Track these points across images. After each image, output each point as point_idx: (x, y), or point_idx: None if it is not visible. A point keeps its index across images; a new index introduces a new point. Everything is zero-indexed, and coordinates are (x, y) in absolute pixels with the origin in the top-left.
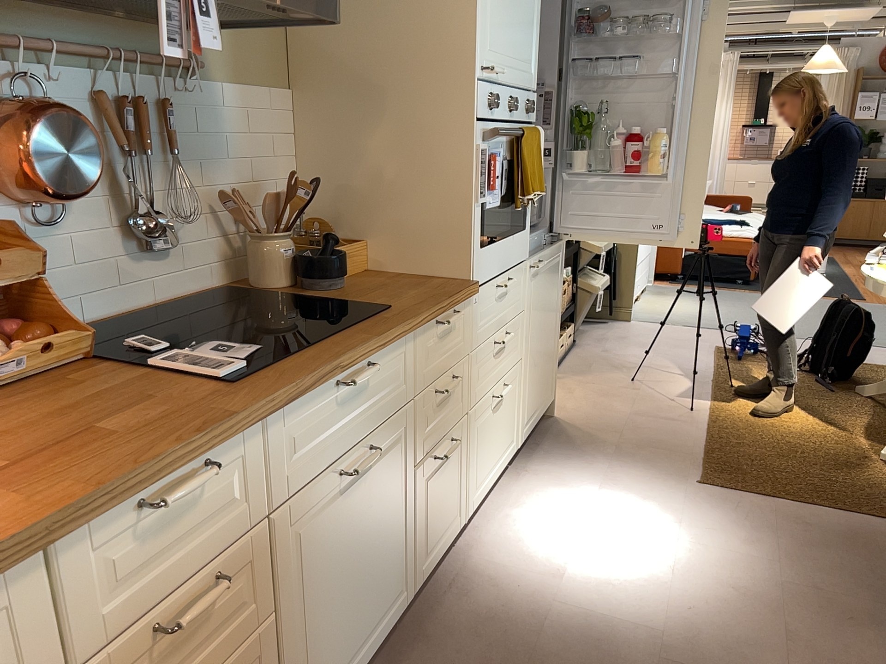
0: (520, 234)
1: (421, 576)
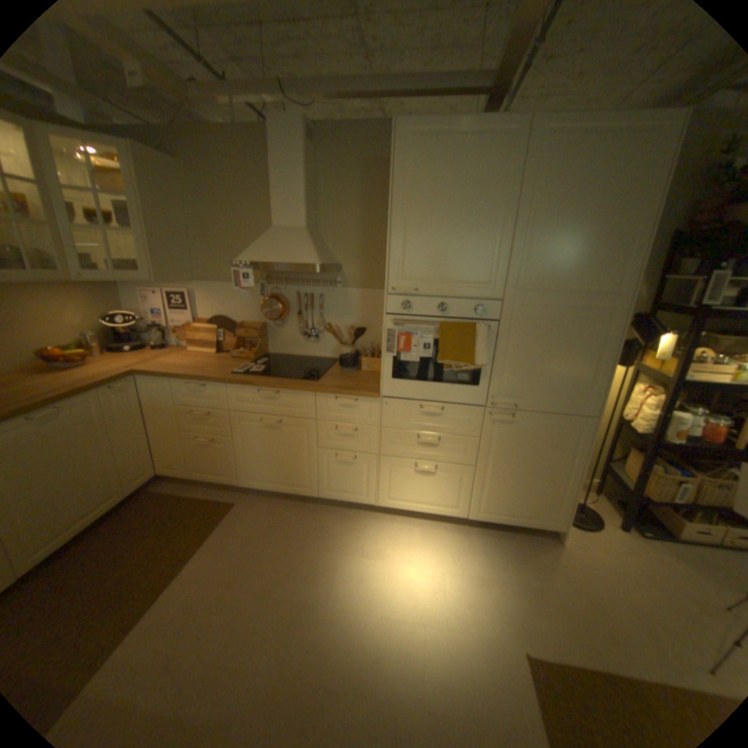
0: (463, 386)
1: (325, 496)
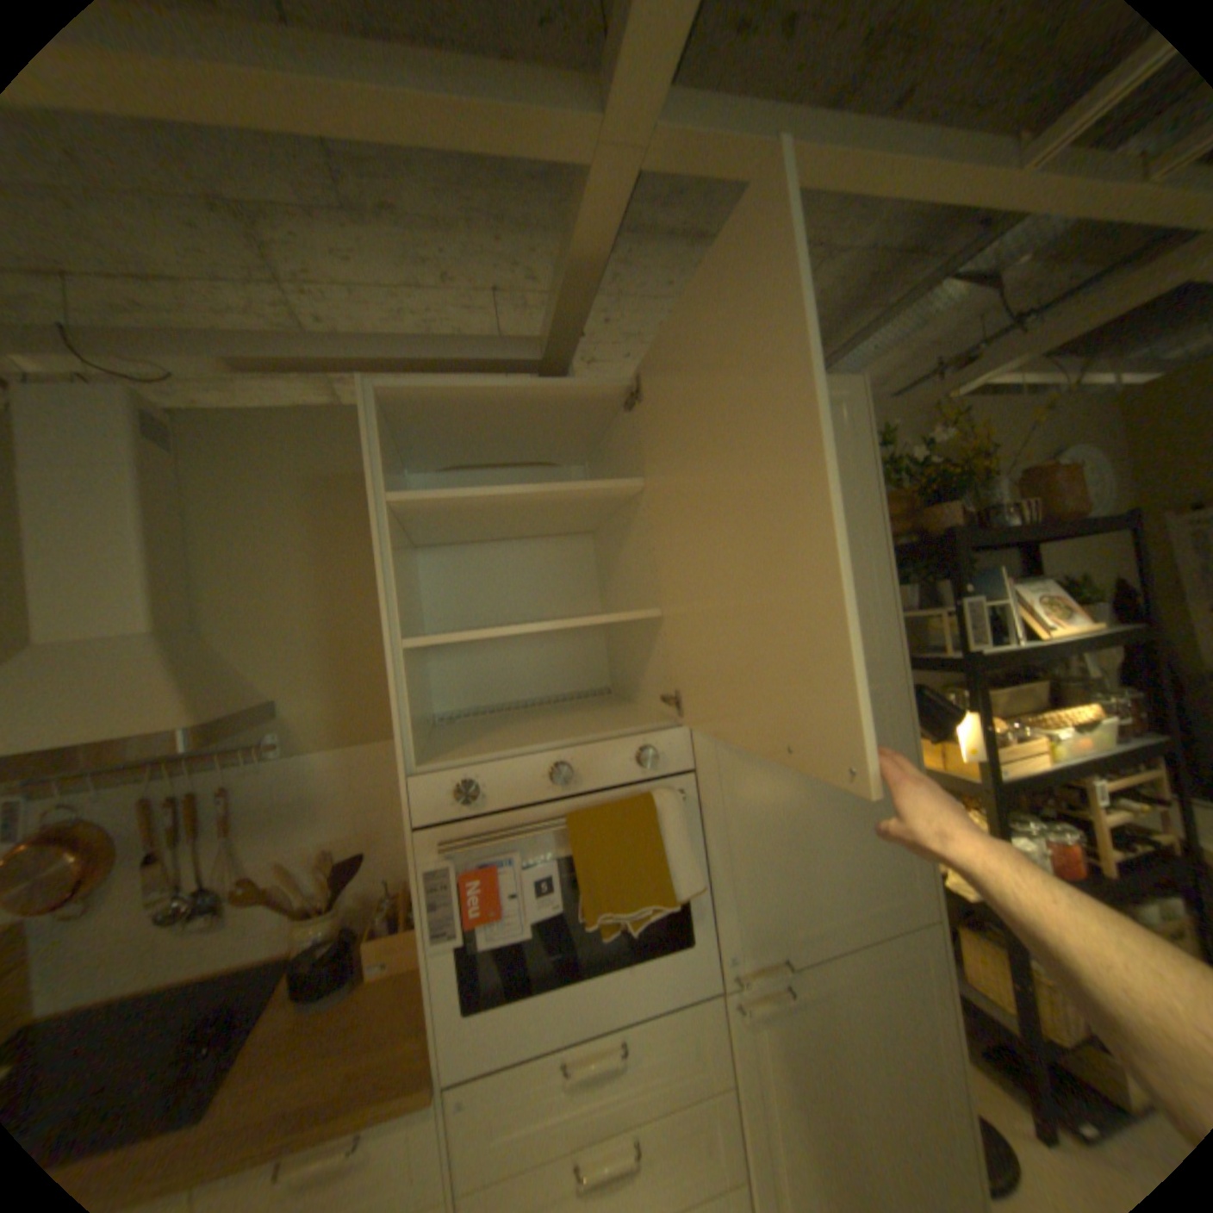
0: (660, 962)
1: None
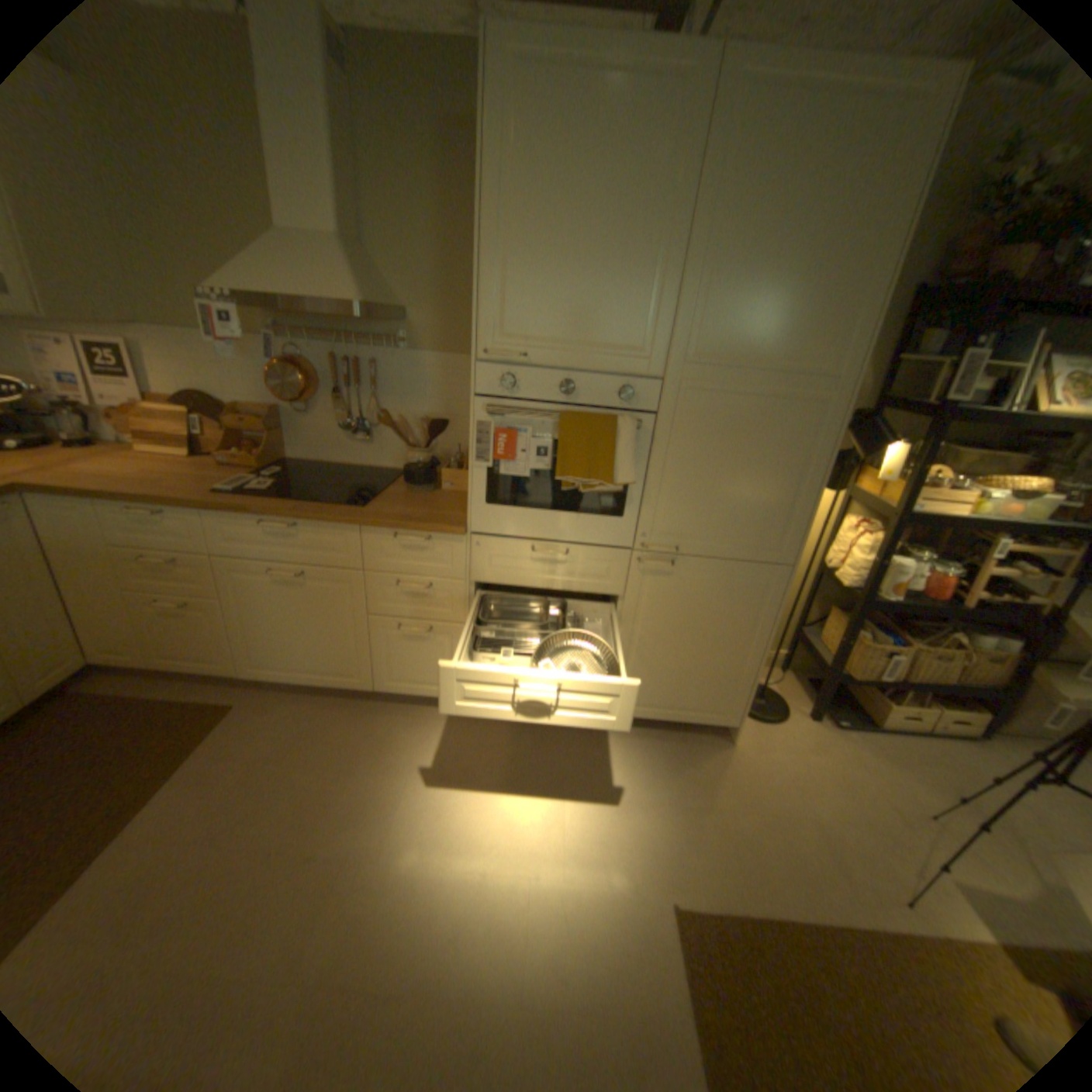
0: (599, 518)
1: (384, 687)
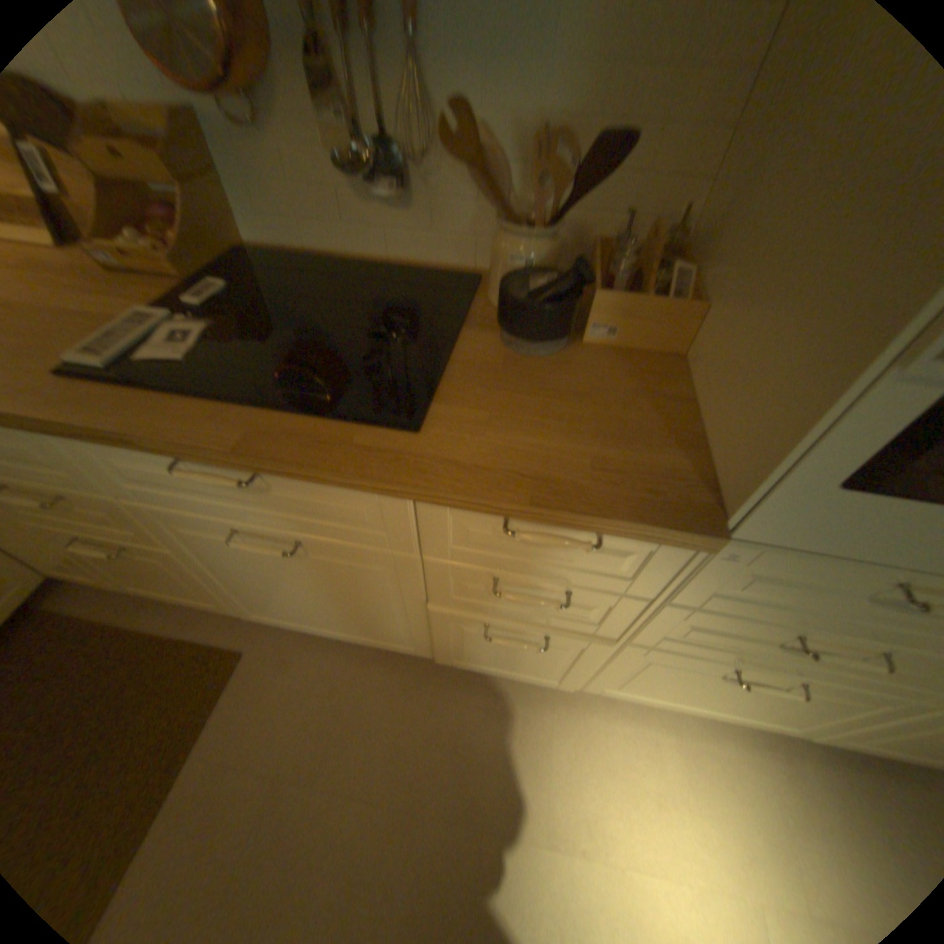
0: None
1: (452, 659)
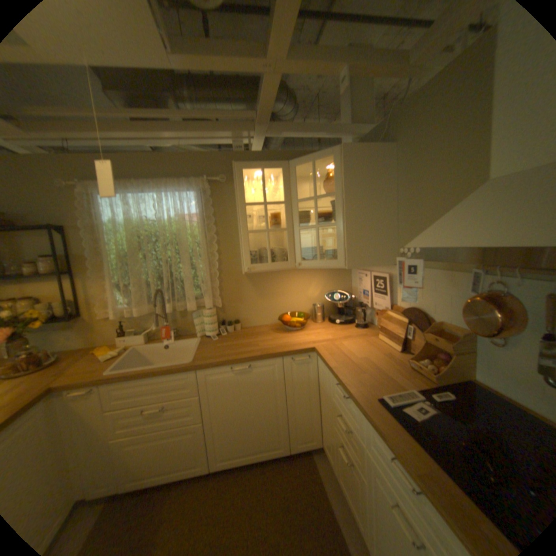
0: None
1: None
